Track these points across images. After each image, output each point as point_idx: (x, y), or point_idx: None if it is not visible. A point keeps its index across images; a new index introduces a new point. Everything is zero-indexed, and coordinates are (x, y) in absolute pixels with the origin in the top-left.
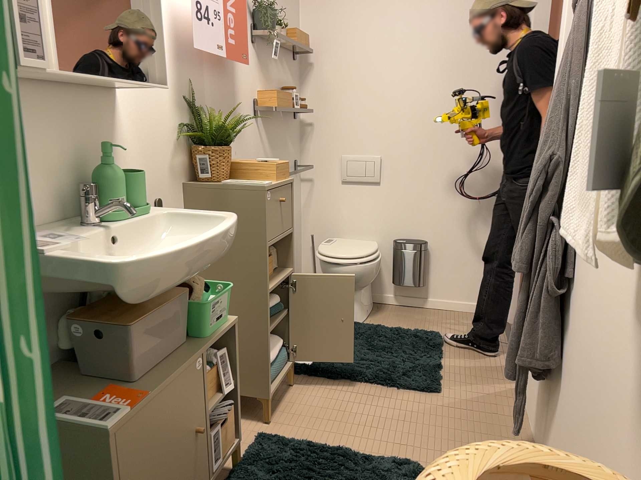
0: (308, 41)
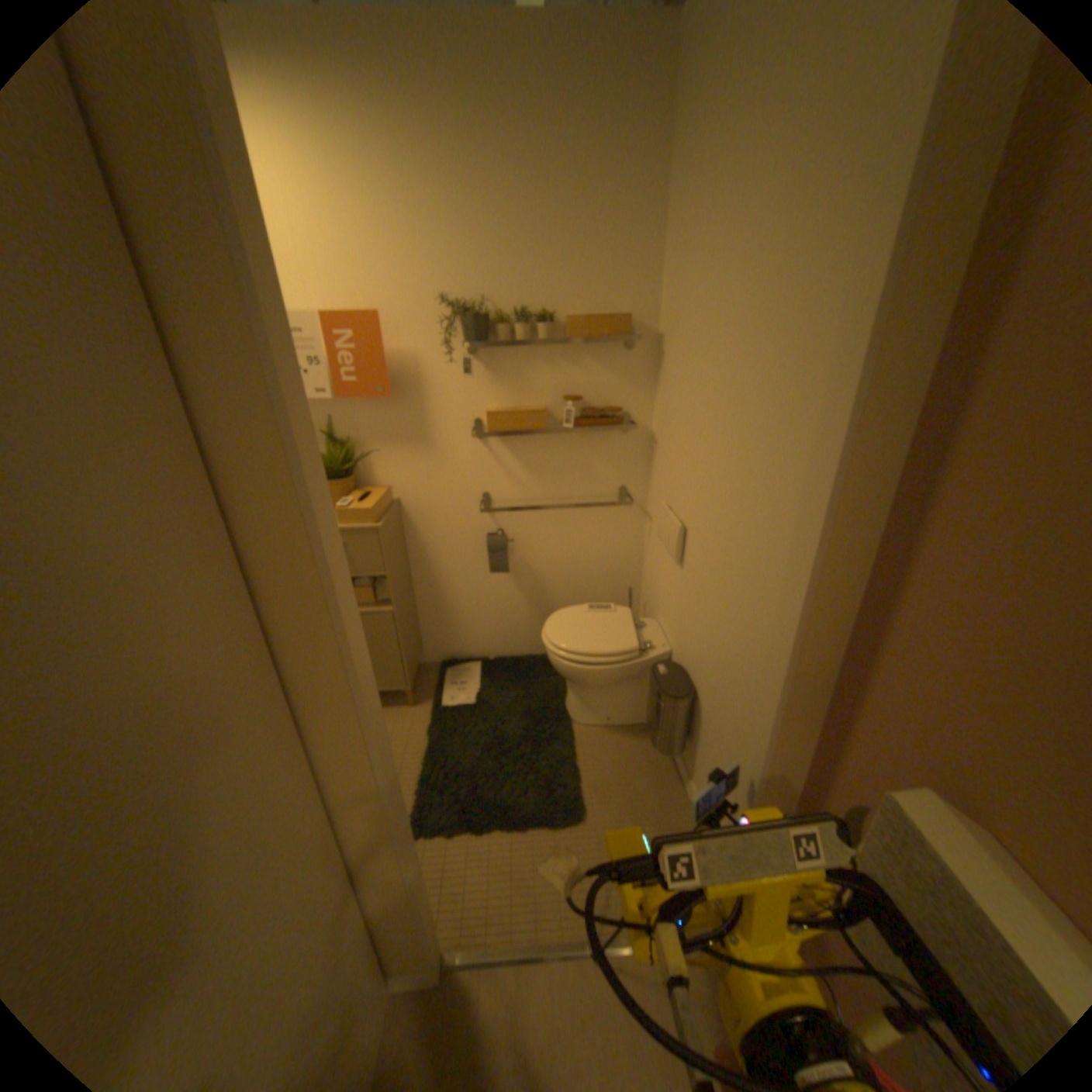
0: (626, 321)
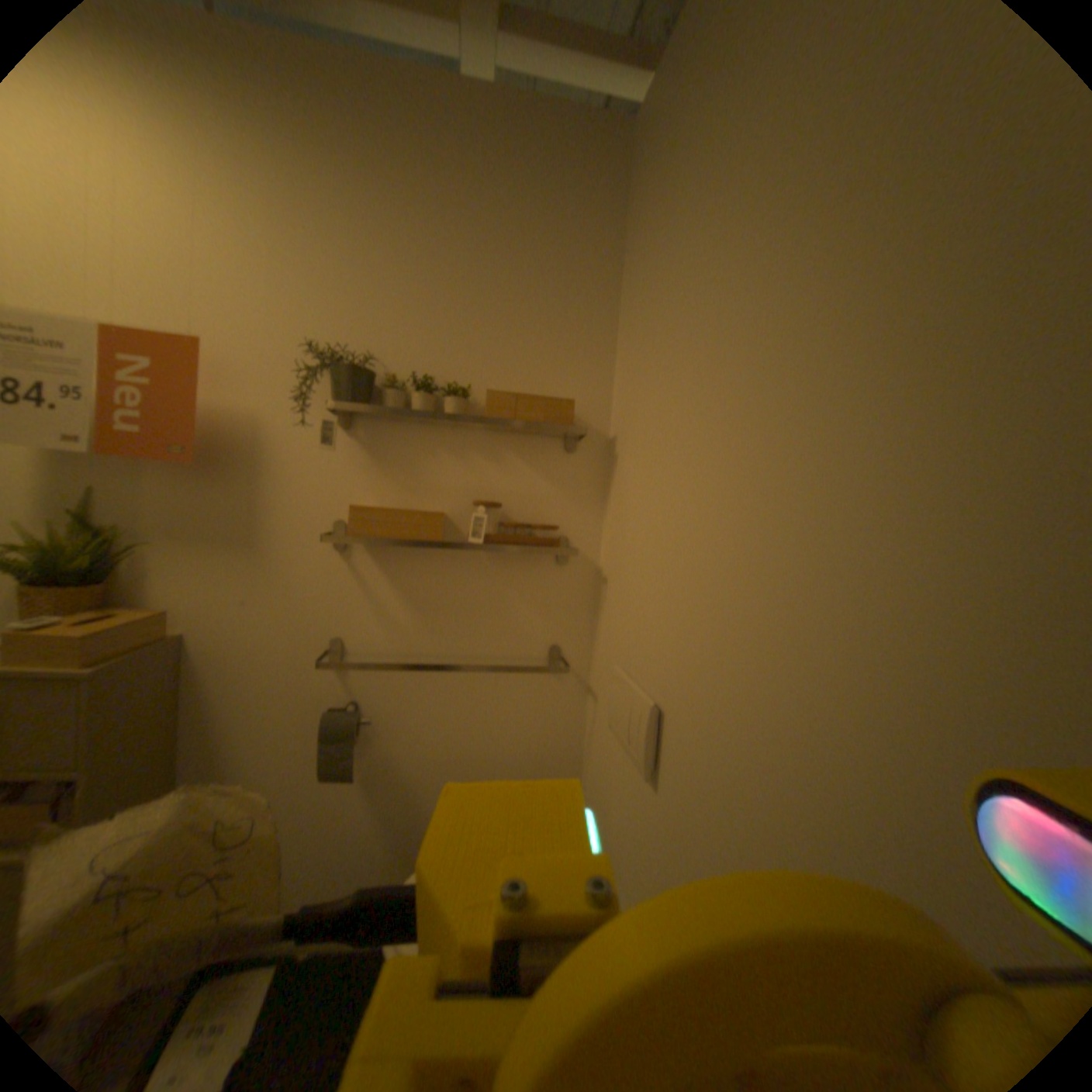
0: (568, 403)
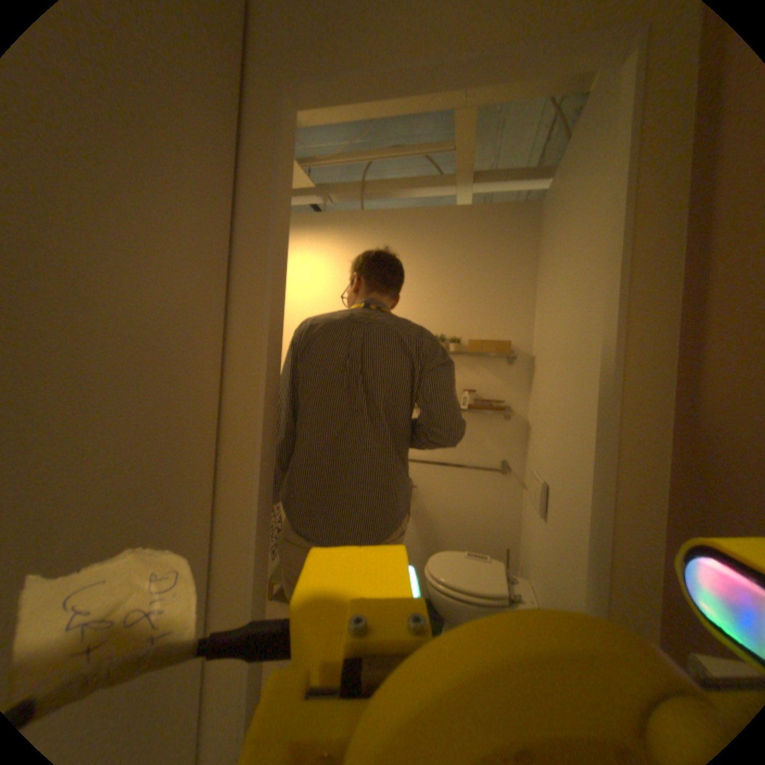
0: (508, 342)
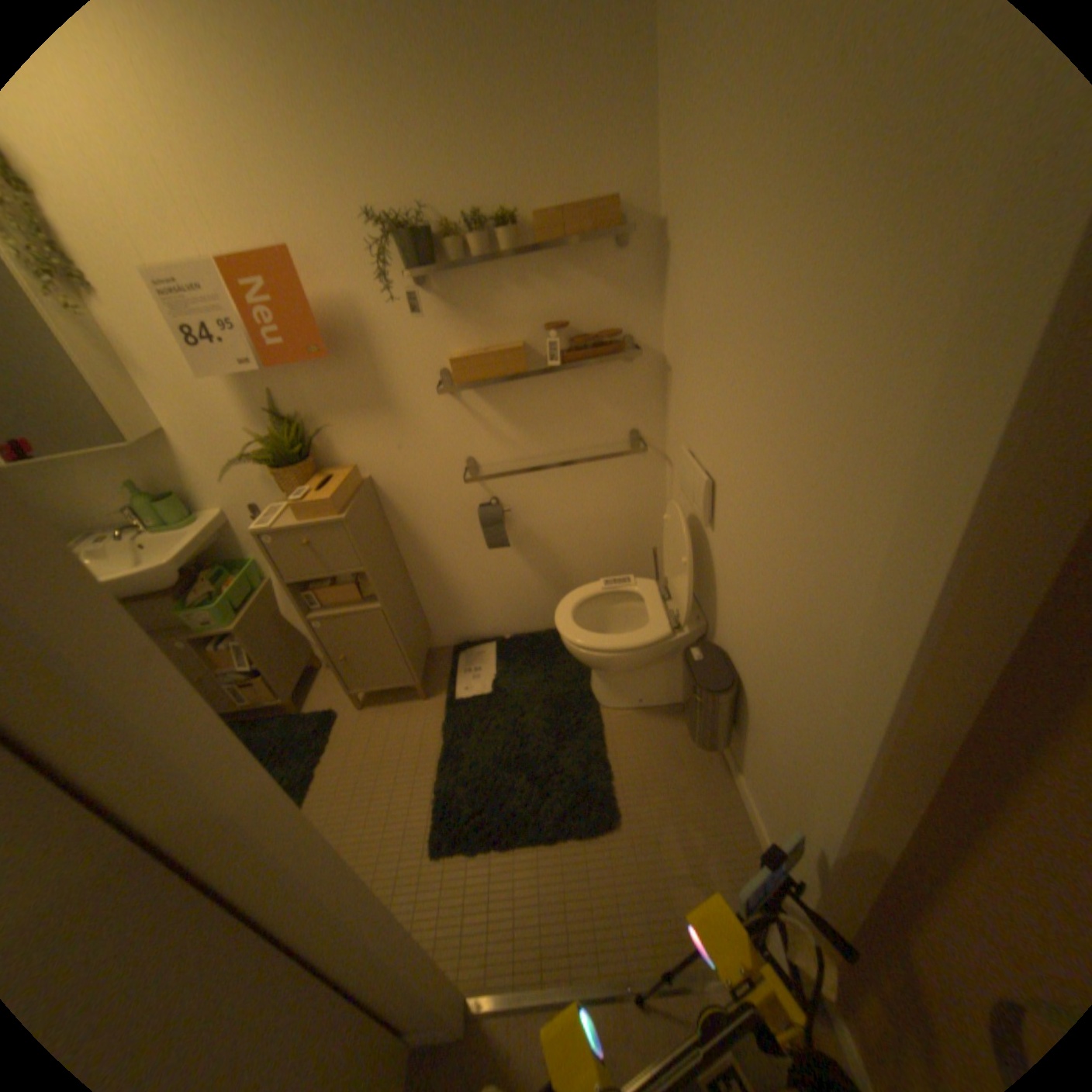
0: (612, 205)
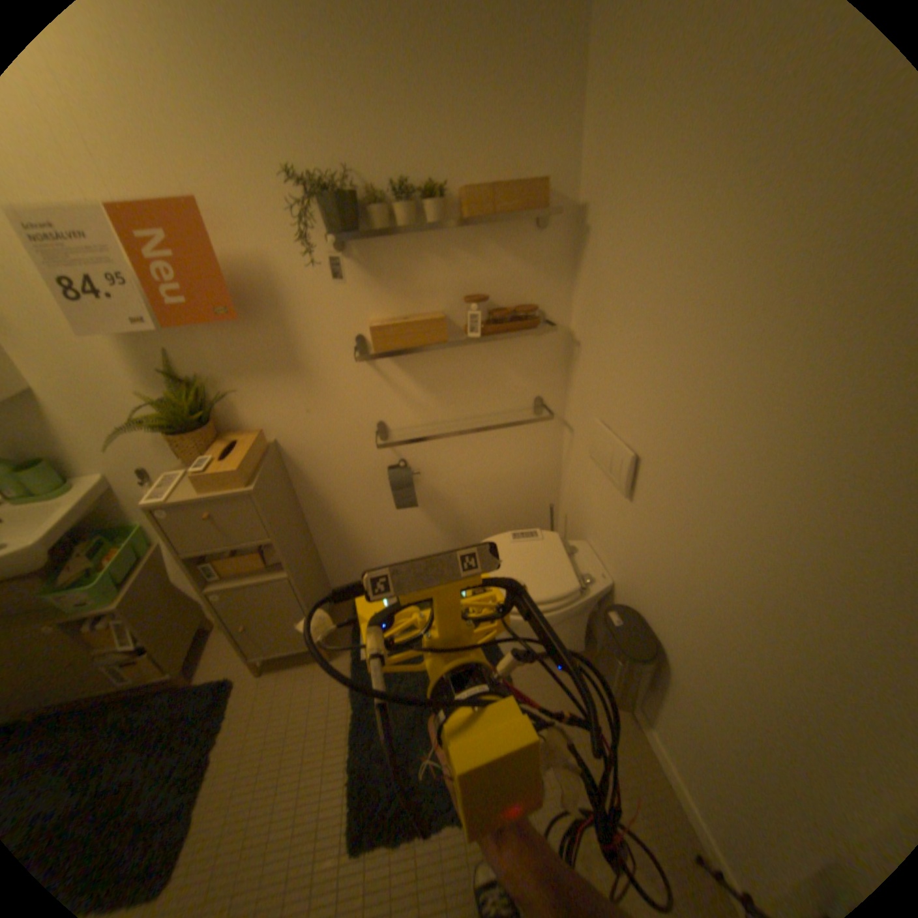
0: (542, 186)
